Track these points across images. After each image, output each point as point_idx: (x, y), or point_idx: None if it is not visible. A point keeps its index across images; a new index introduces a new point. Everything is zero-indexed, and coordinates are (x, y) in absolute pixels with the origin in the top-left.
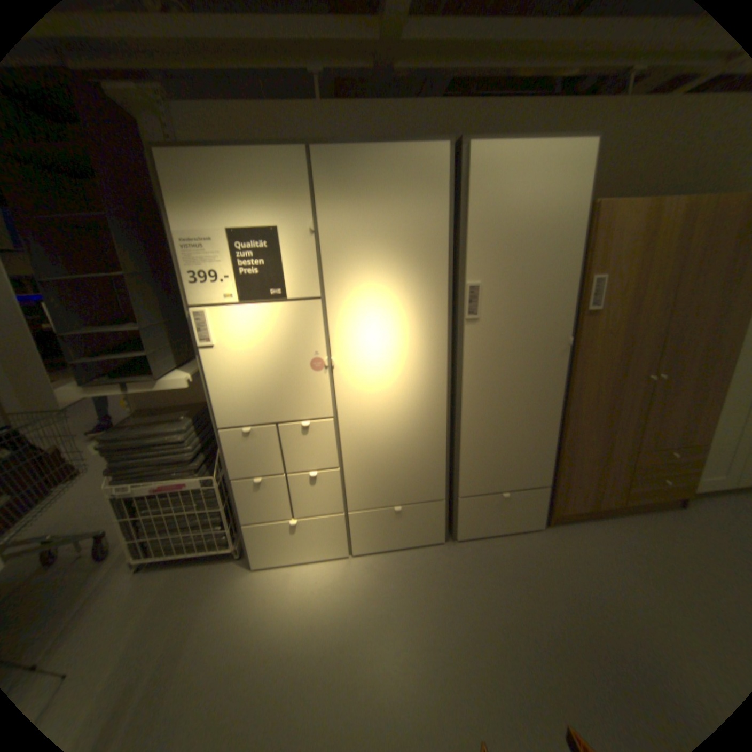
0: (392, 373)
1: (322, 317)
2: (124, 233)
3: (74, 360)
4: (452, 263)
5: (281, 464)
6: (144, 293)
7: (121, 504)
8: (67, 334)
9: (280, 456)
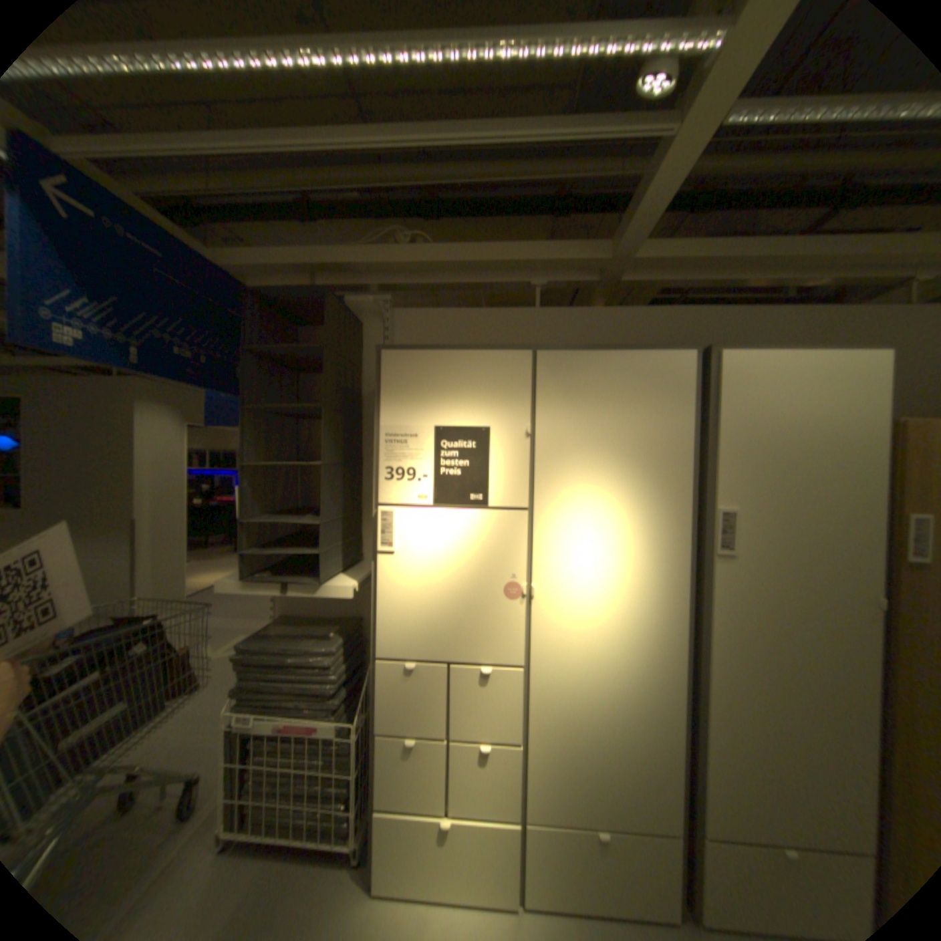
0: (610, 615)
1: (526, 531)
2: (331, 424)
3: (244, 549)
4: (696, 482)
5: (444, 724)
6: (332, 484)
7: (234, 740)
8: (246, 520)
9: (445, 711)
